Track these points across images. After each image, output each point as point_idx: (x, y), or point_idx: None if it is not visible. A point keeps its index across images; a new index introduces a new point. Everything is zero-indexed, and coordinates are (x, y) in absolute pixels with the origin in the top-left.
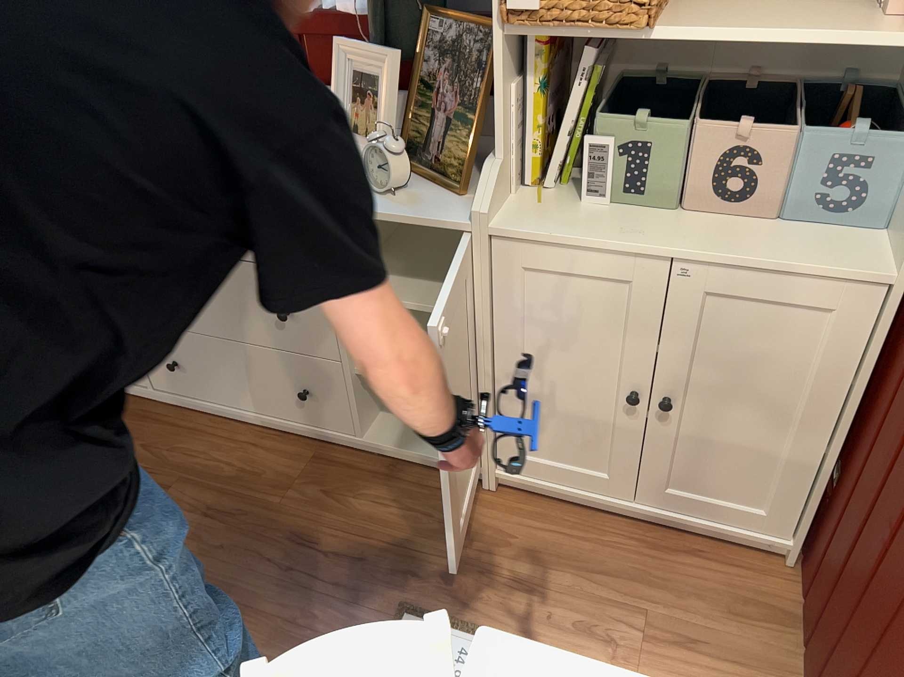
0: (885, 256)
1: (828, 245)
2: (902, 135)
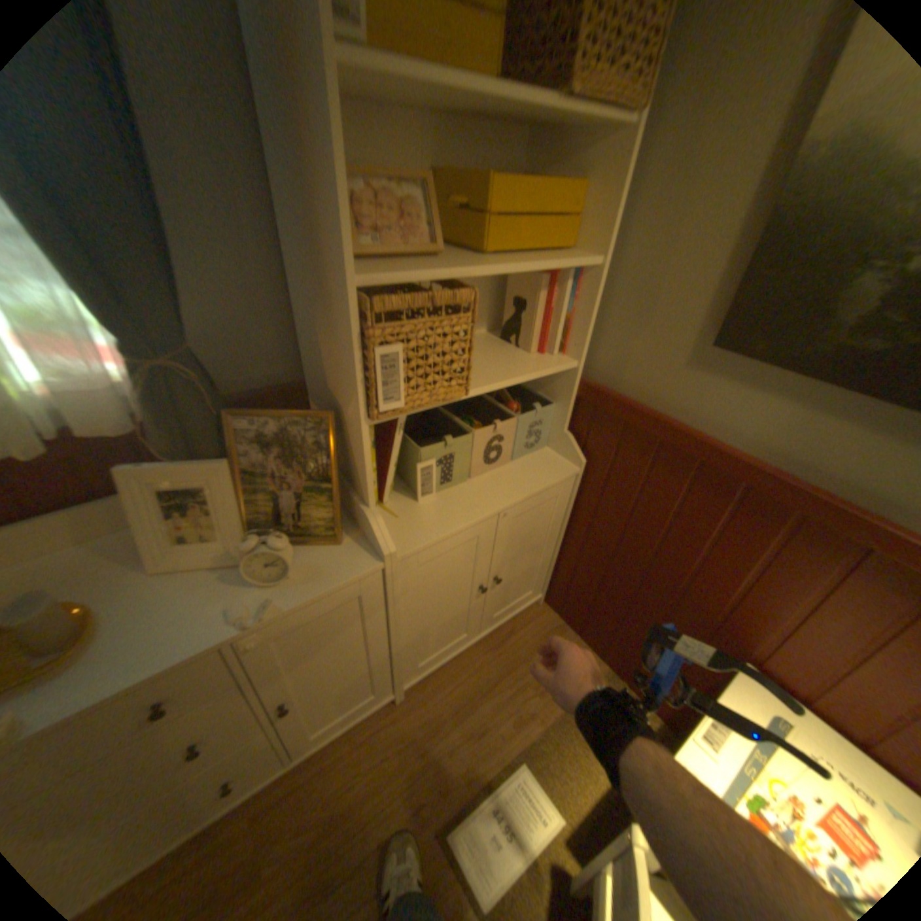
0: (568, 458)
1: (543, 462)
2: (549, 401)
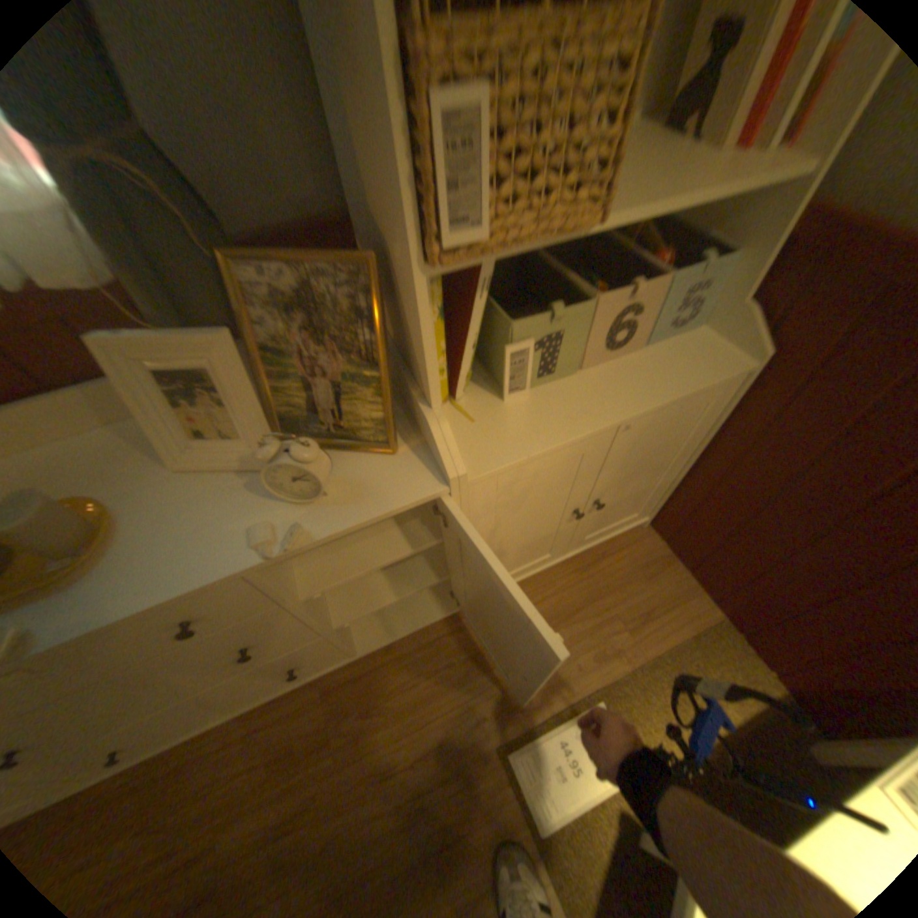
0: (742, 345)
1: (698, 351)
2: (732, 246)
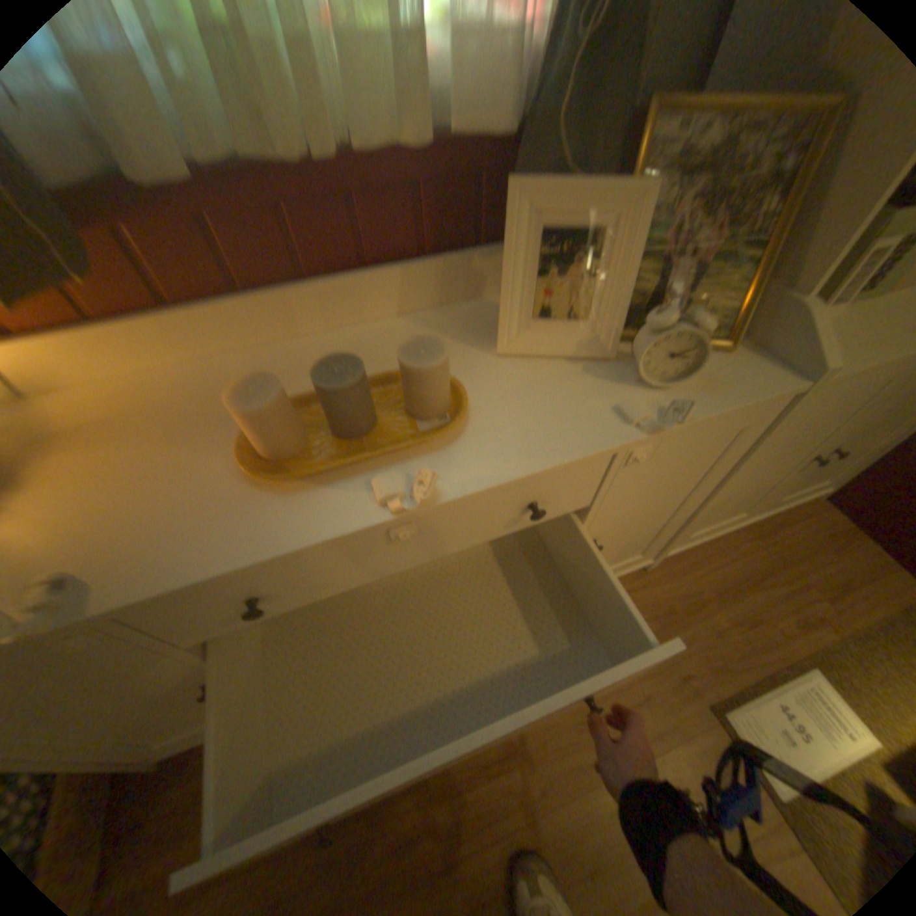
0: None
1: None
2: None
